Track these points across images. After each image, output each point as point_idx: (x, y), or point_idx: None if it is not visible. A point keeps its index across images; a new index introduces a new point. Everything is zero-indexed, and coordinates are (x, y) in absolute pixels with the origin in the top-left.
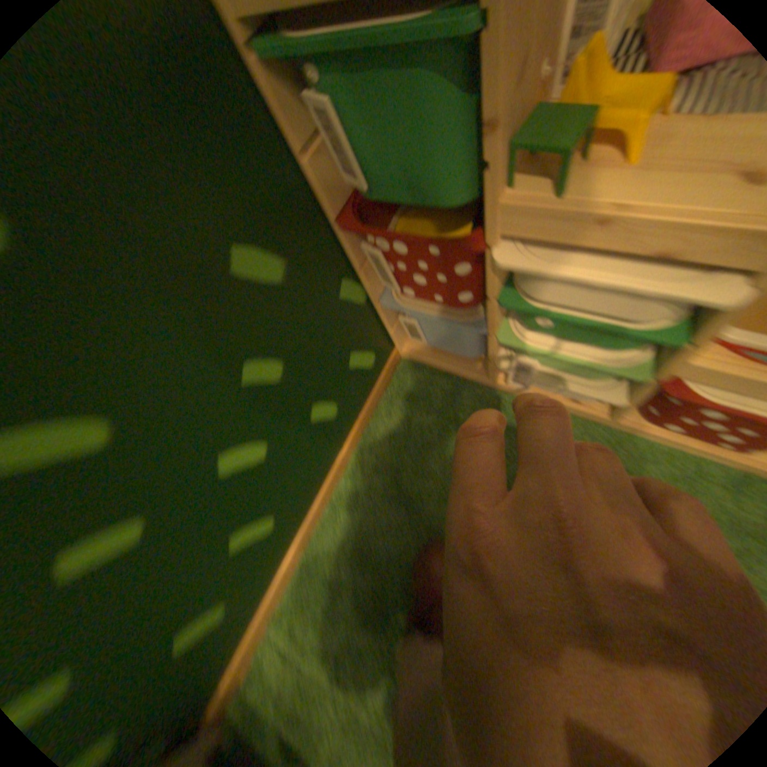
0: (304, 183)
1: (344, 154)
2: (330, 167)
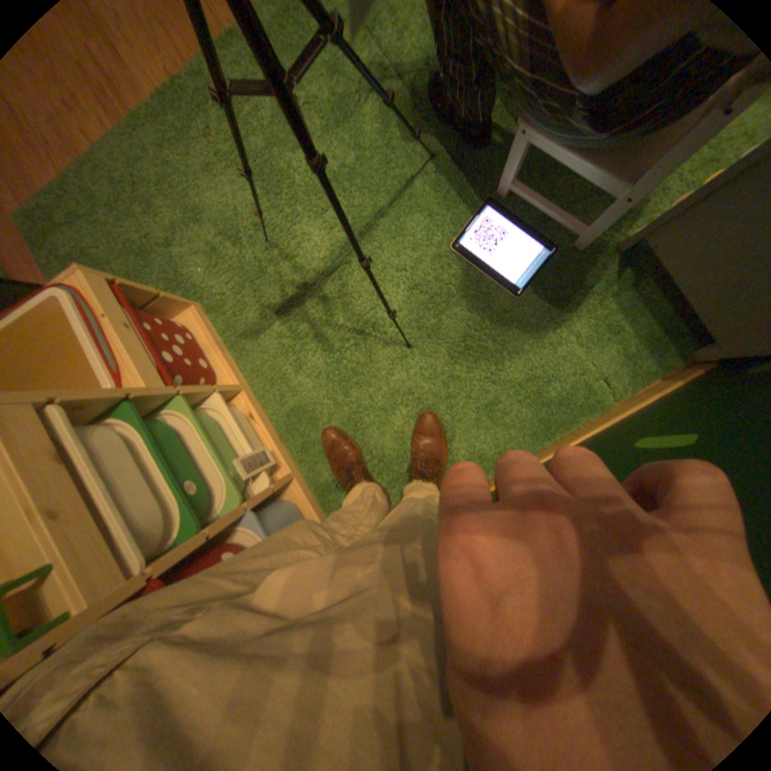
0: None
1: None
2: None
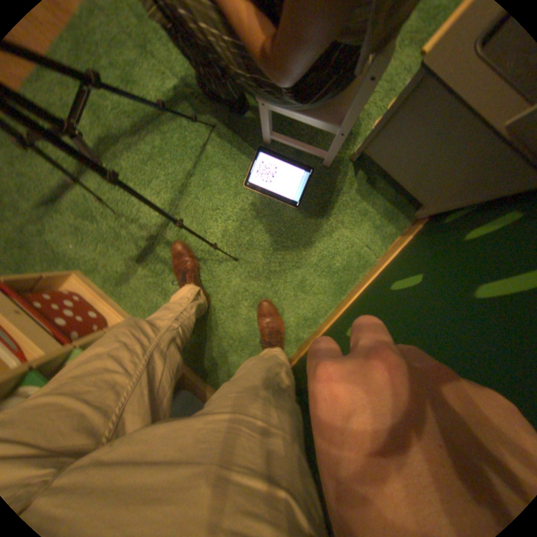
0: None
1: None
2: None
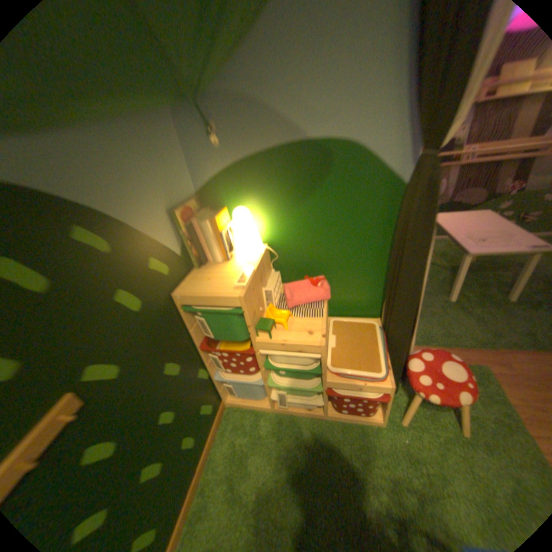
0: (187, 339)
1: (204, 332)
2: (196, 333)
